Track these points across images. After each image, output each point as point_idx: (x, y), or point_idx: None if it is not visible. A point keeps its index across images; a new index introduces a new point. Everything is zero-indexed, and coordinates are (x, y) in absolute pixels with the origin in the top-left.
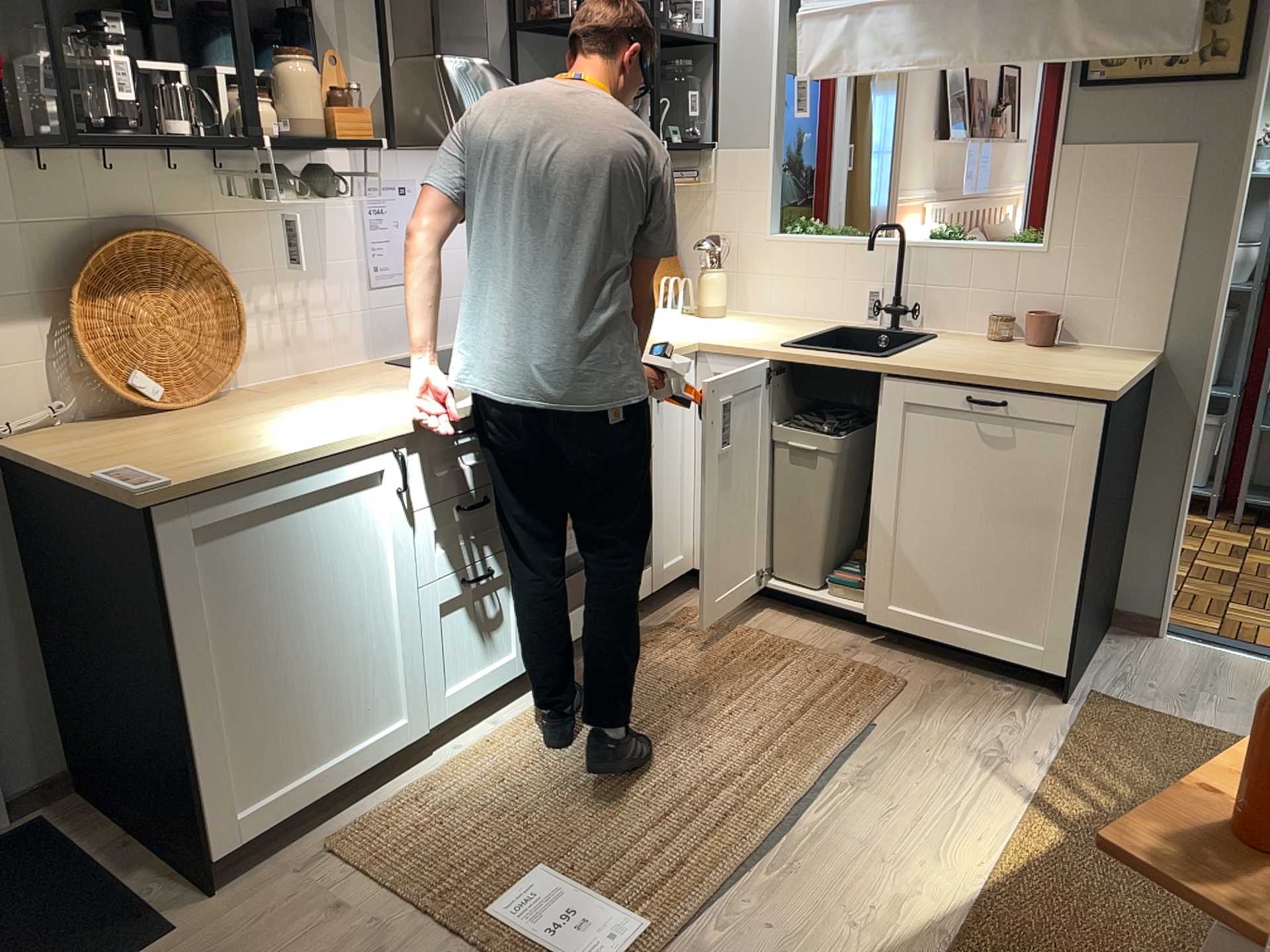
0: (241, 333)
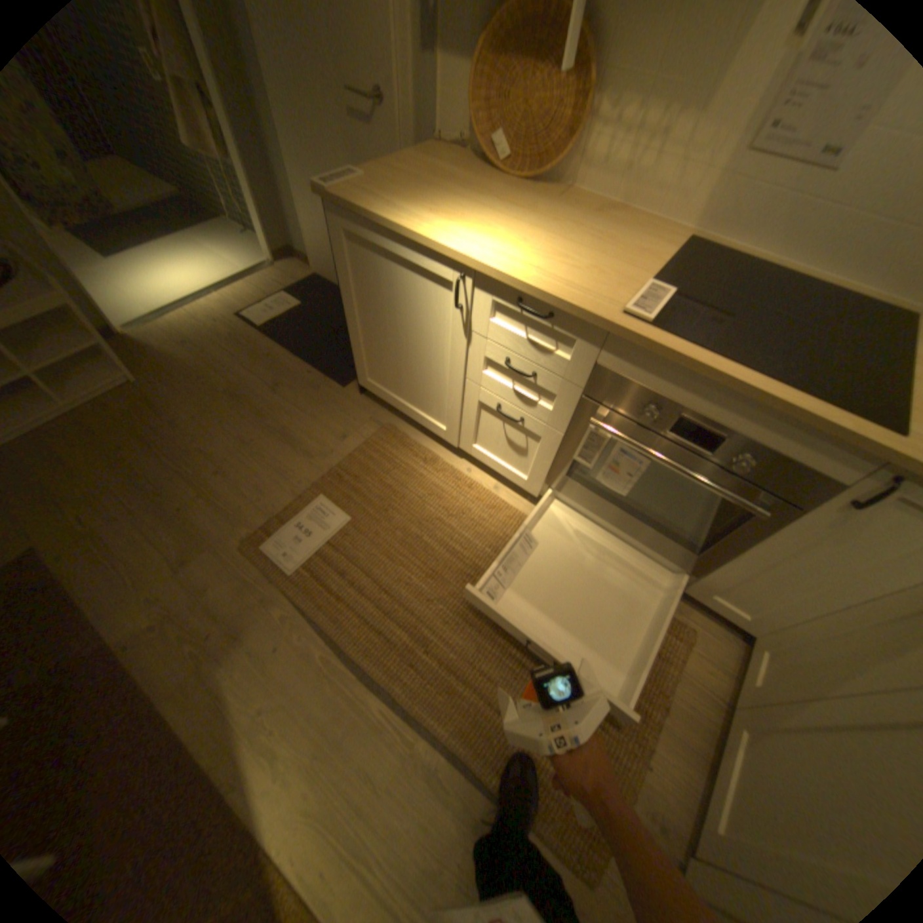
0: (578, 130)
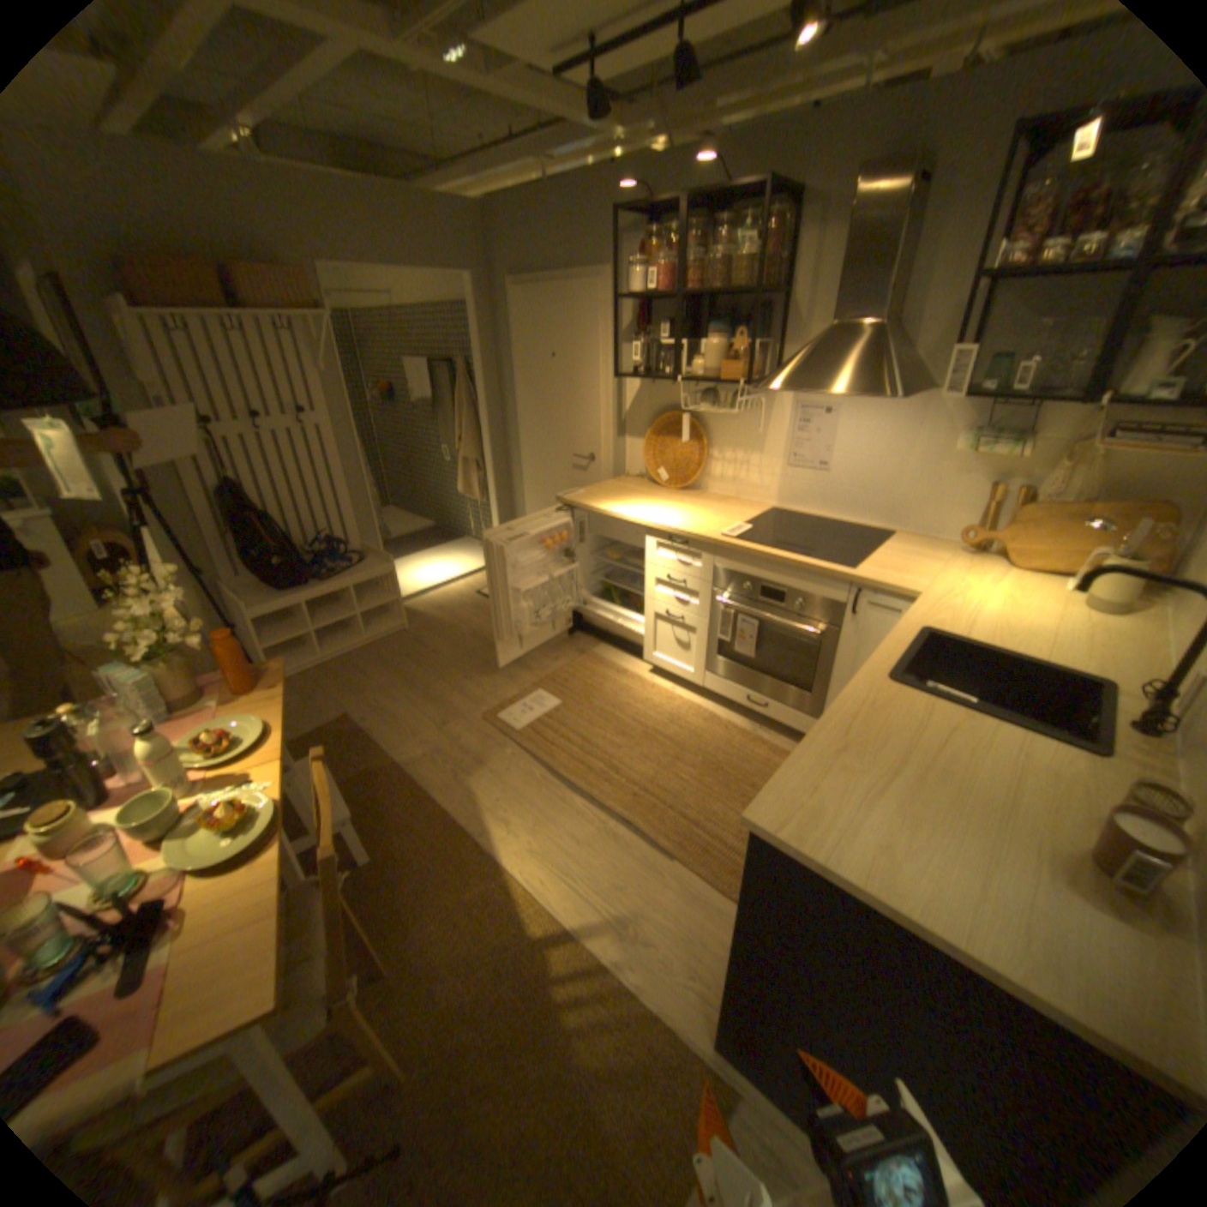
0: (700, 465)
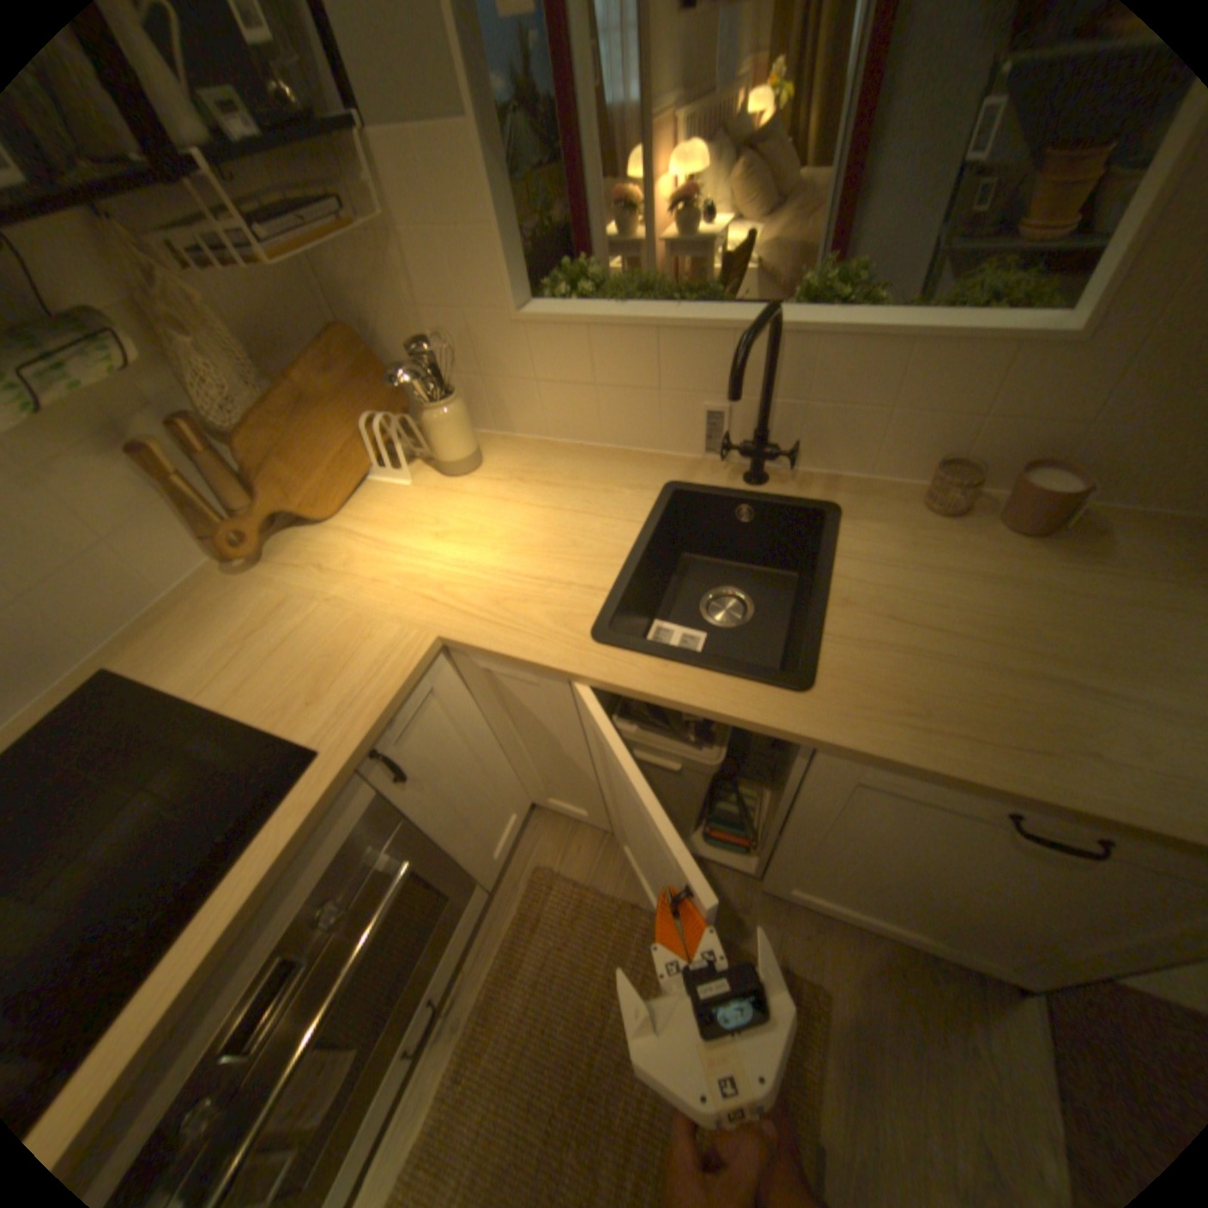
0: None
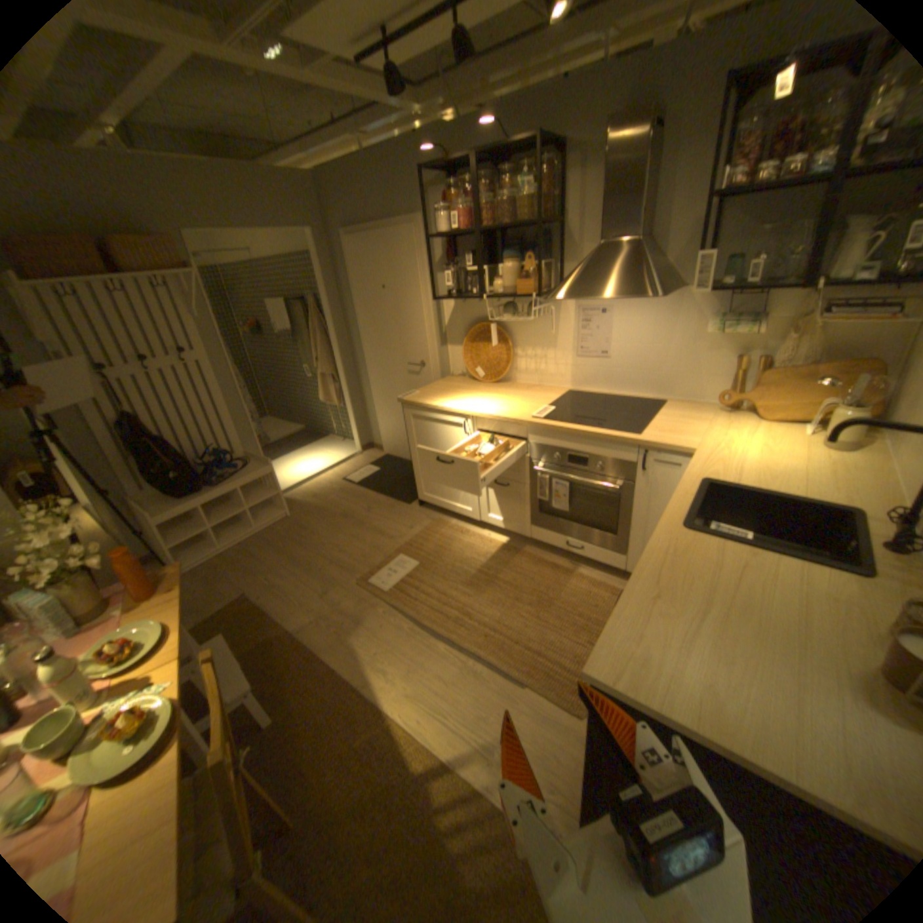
0: (509, 362)
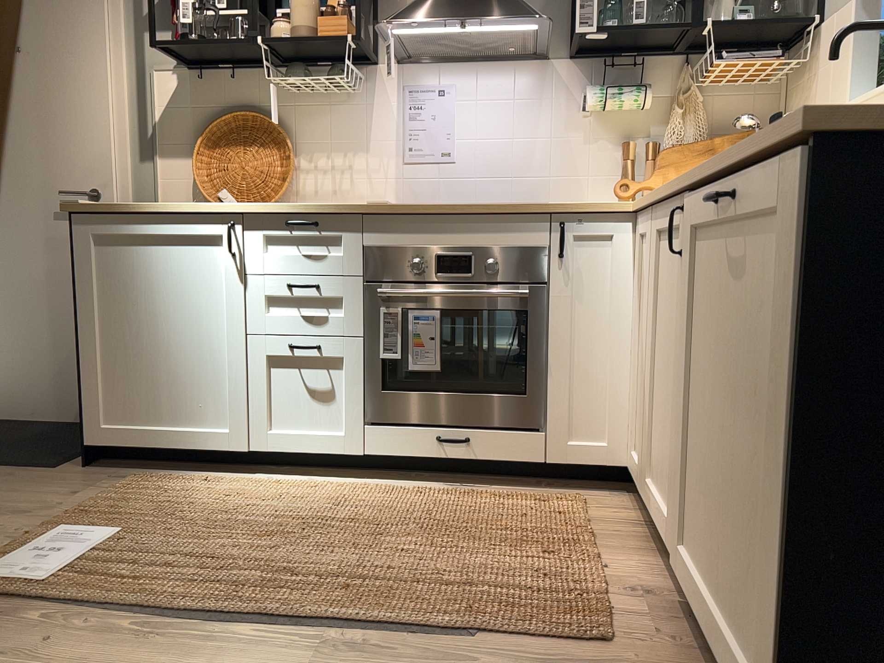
0: (287, 175)
